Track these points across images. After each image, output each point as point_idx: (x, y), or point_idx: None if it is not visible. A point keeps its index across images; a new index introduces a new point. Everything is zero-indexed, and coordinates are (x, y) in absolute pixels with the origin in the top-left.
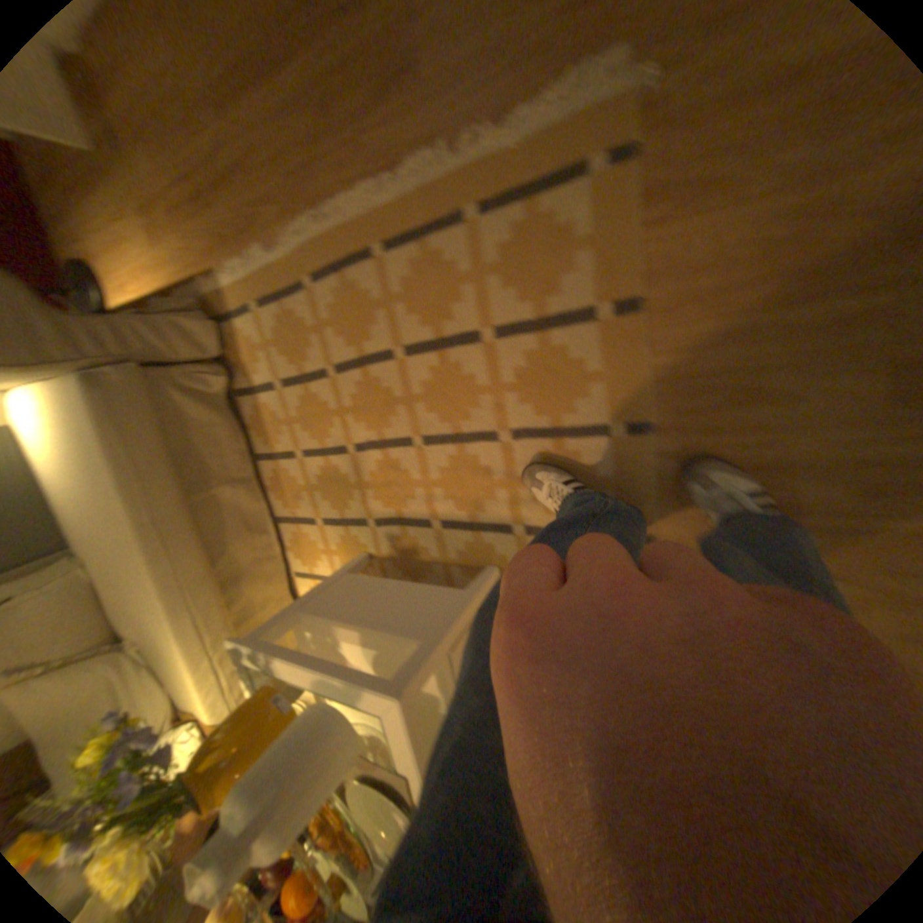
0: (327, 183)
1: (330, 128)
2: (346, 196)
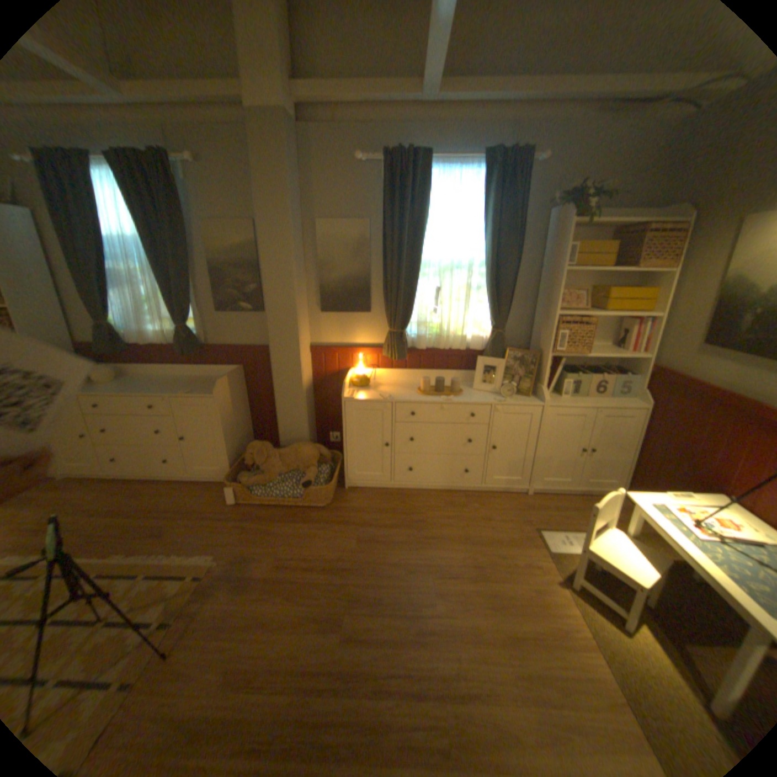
0: (100, 552)
1: (121, 540)
2: (102, 559)
